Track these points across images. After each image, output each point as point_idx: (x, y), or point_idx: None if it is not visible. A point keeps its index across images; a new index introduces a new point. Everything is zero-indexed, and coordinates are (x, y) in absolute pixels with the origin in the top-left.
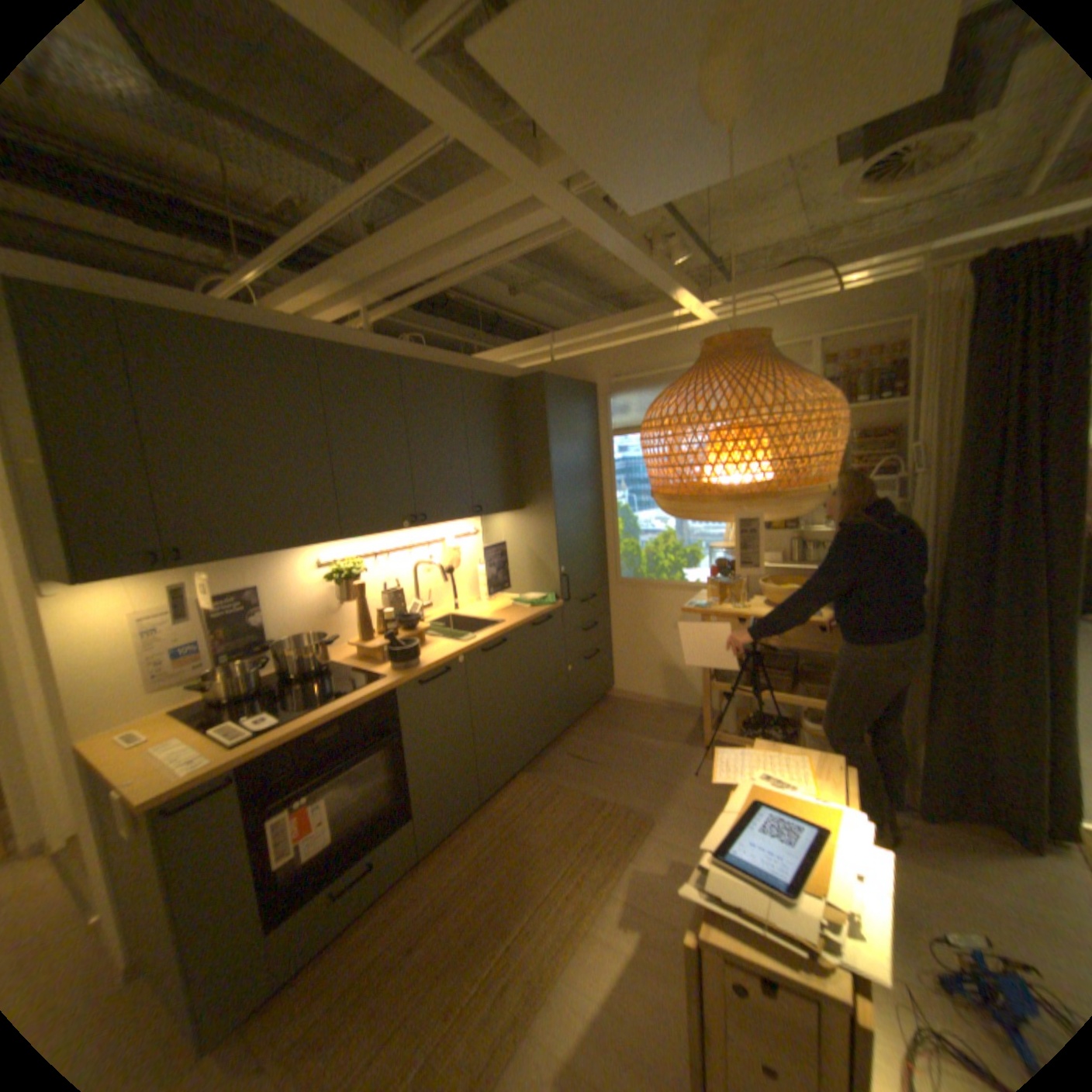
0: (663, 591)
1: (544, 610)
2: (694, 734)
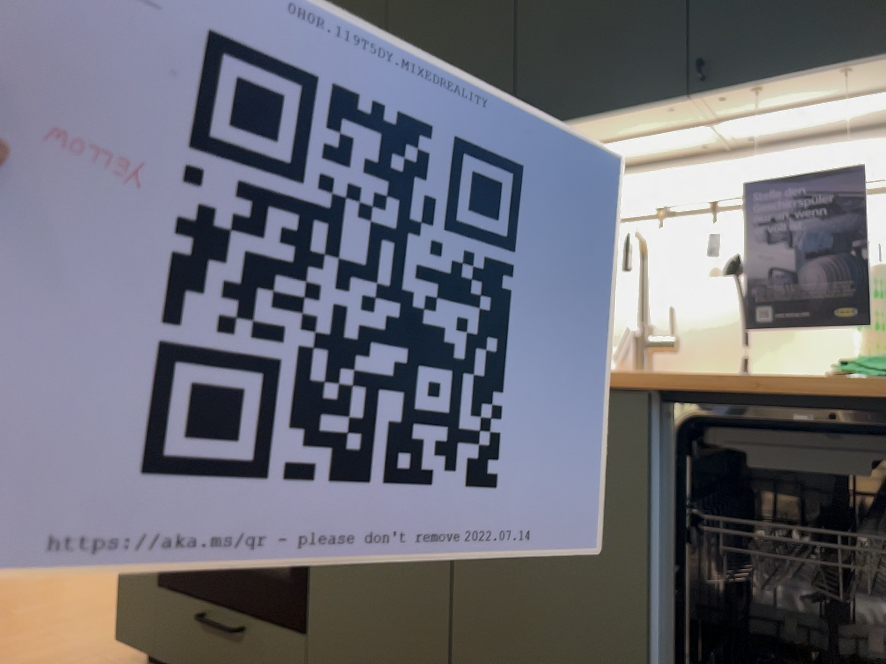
0: None
1: (858, 389)
2: None
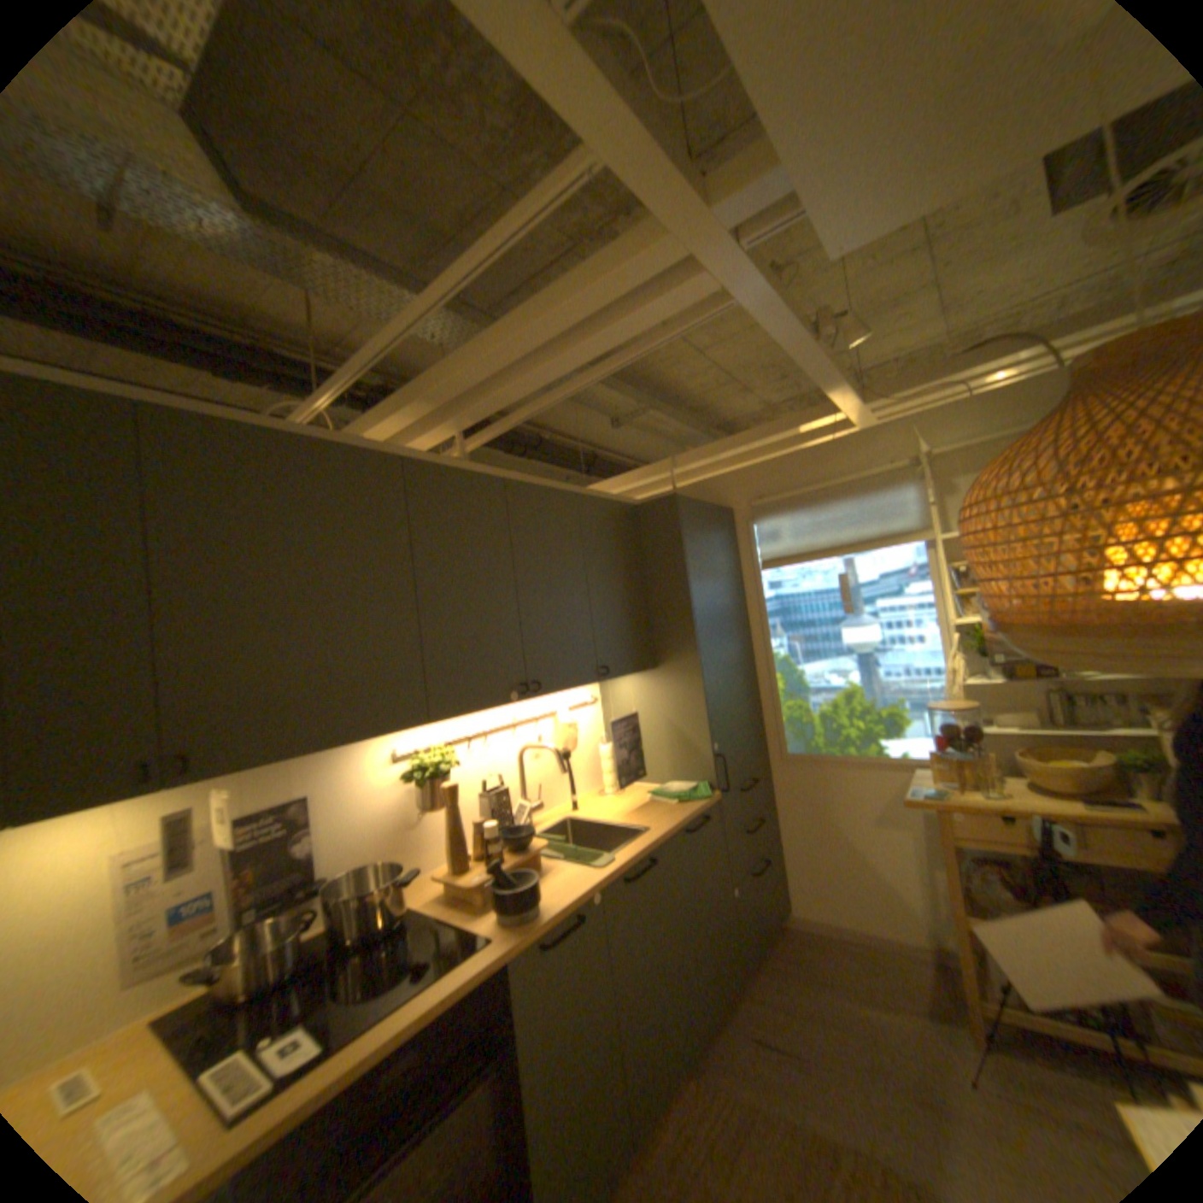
0: (852, 772)
1: (699, 808)
2: (937, 998)
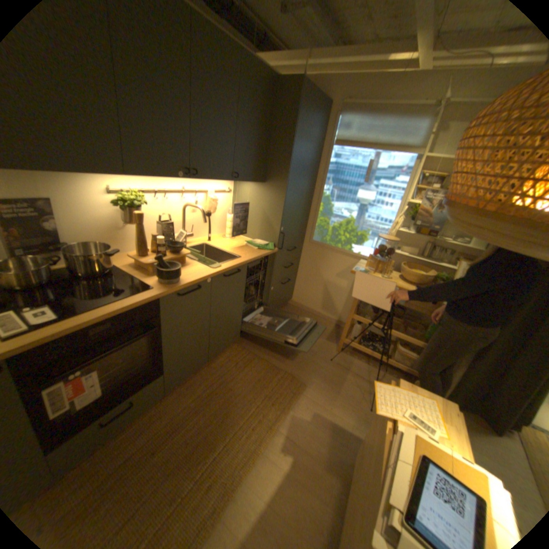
0: (336, 254)
1: (266, 253)
2: (331, 334)
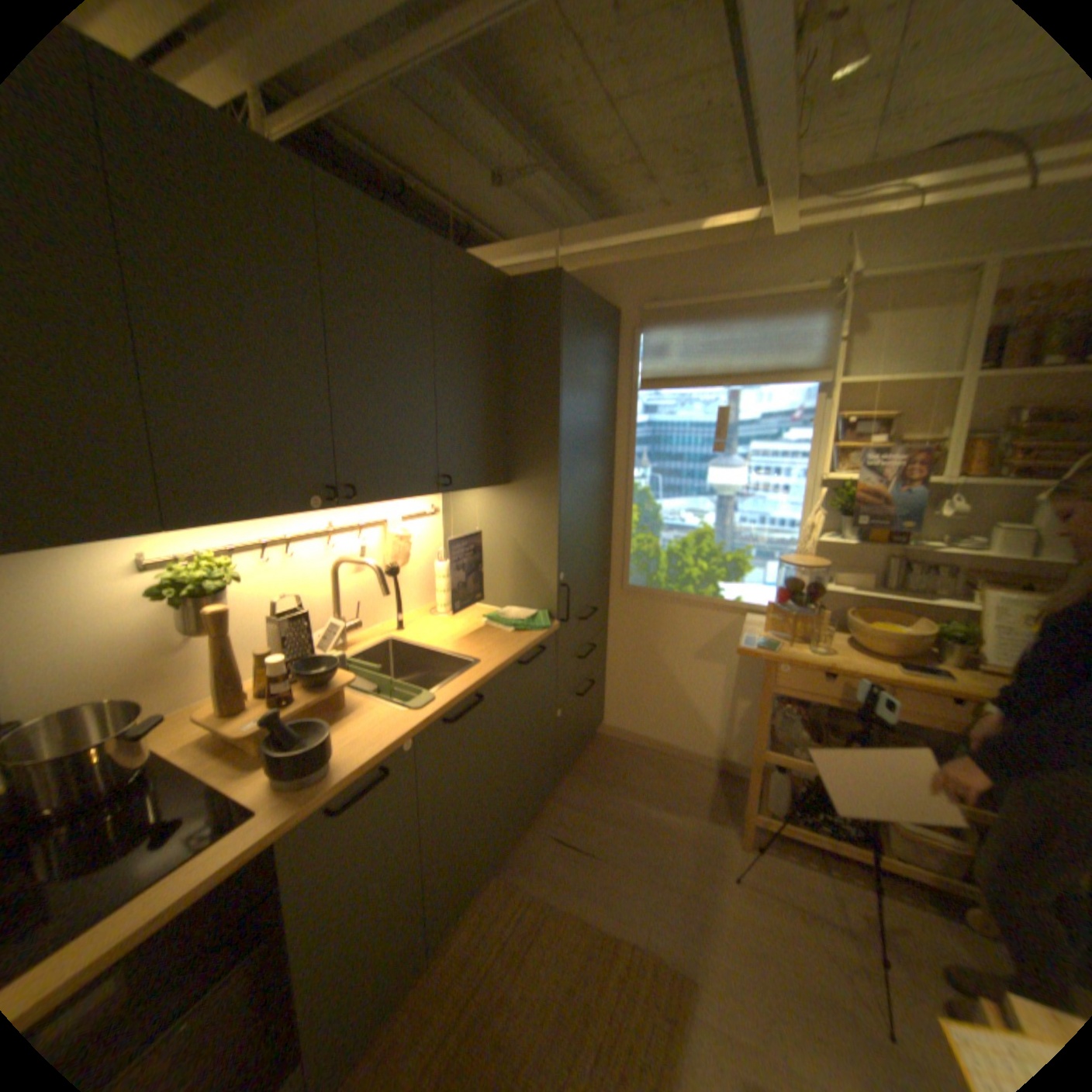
0: (686, 608)
1: (536, 637)
2: (717, 801)
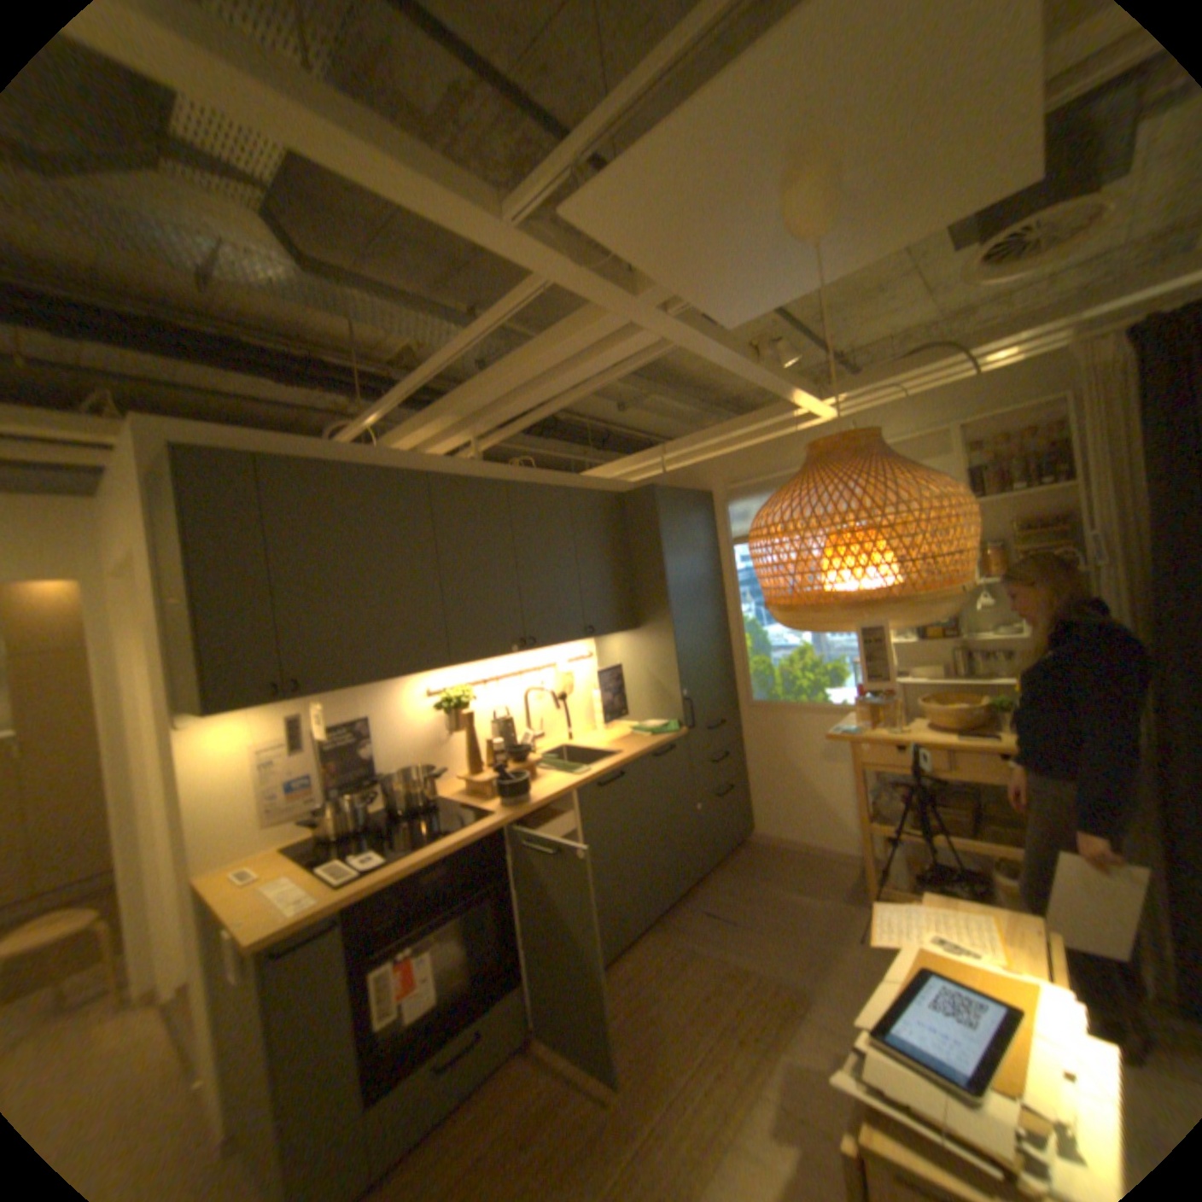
0: (804, 715)
1: (667, 739)
2: (857, 890)
